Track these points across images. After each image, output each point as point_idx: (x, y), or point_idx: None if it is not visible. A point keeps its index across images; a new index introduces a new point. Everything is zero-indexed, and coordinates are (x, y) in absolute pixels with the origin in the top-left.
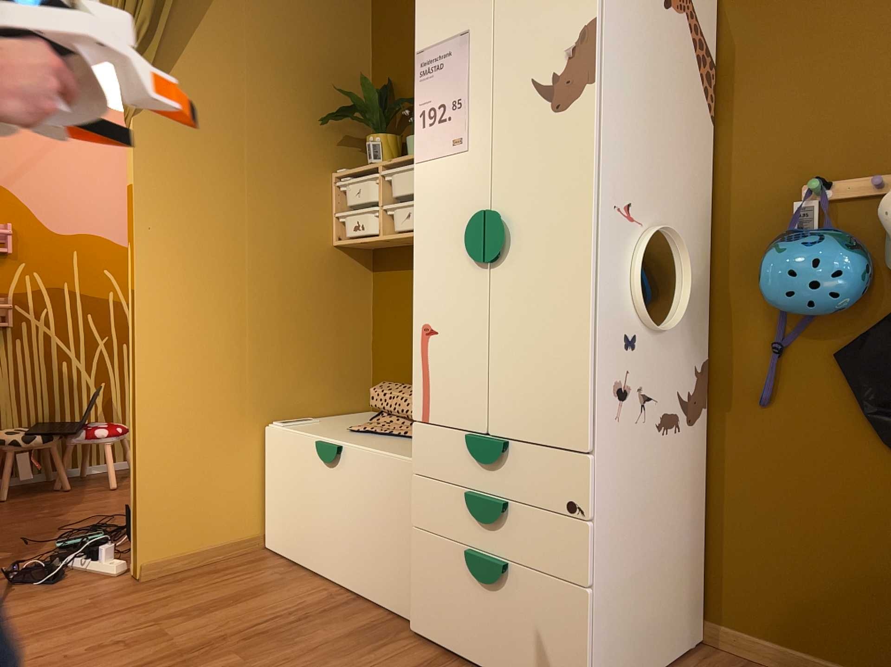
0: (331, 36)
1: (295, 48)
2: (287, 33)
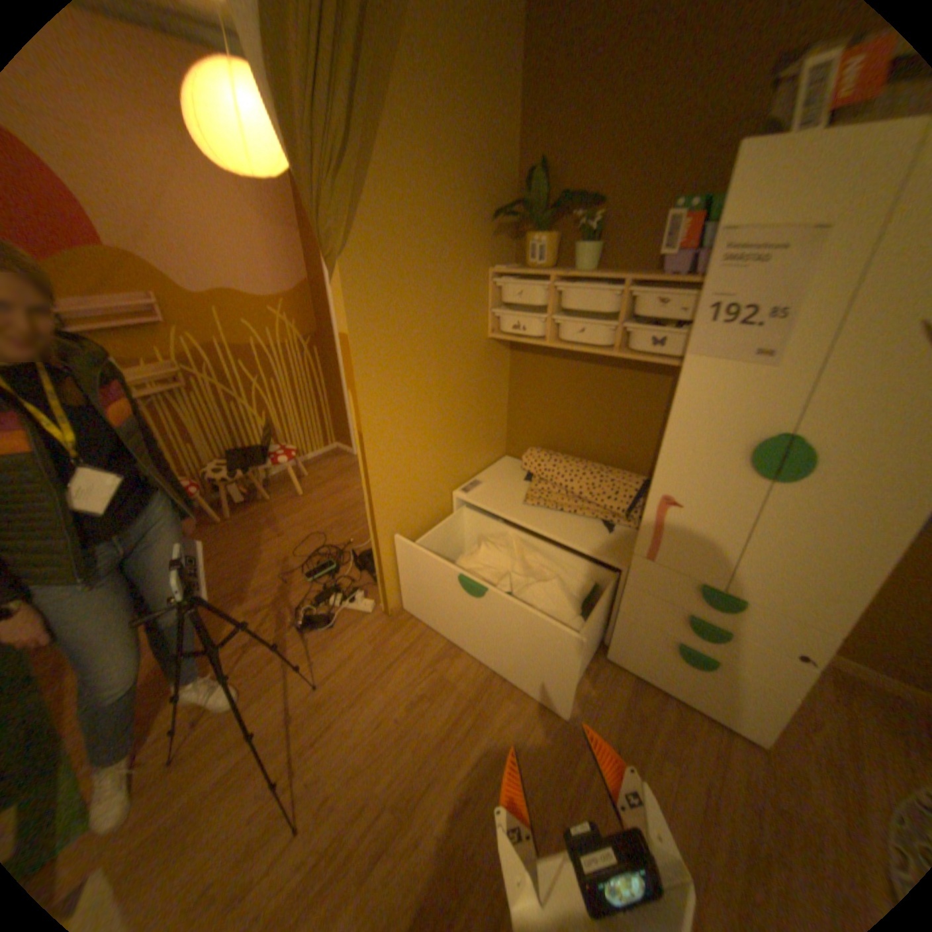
0: (489, 100)
1: (461, 125)
2: (454, 105)
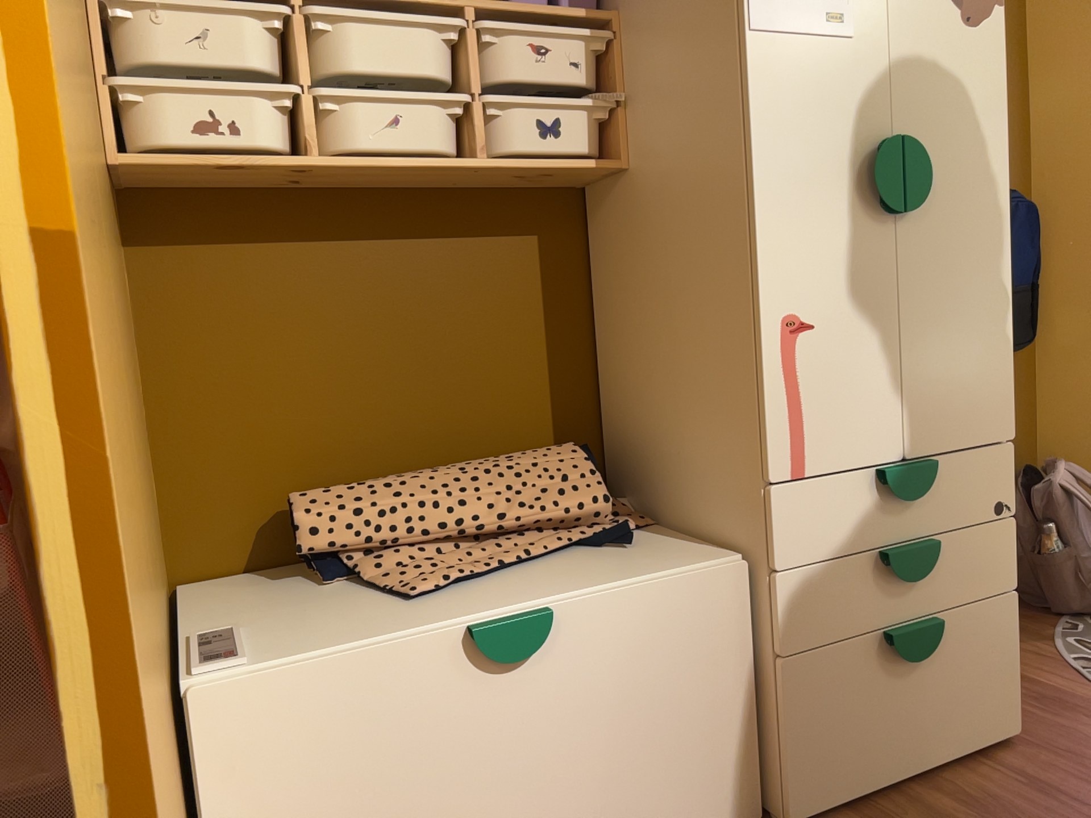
0: None
1: None
2: None
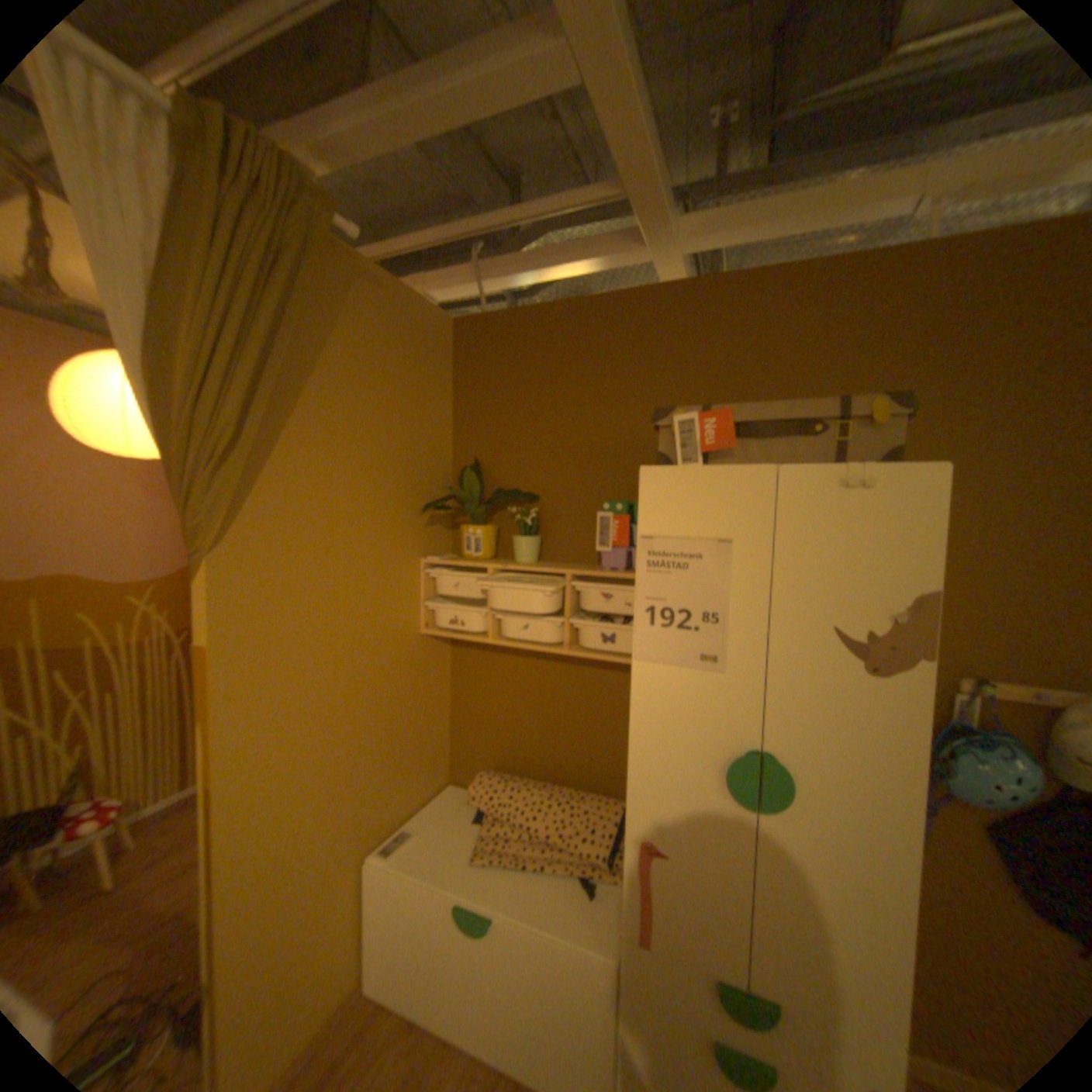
0: (420, 410)
1: (387, 429)
2: (381, 412)
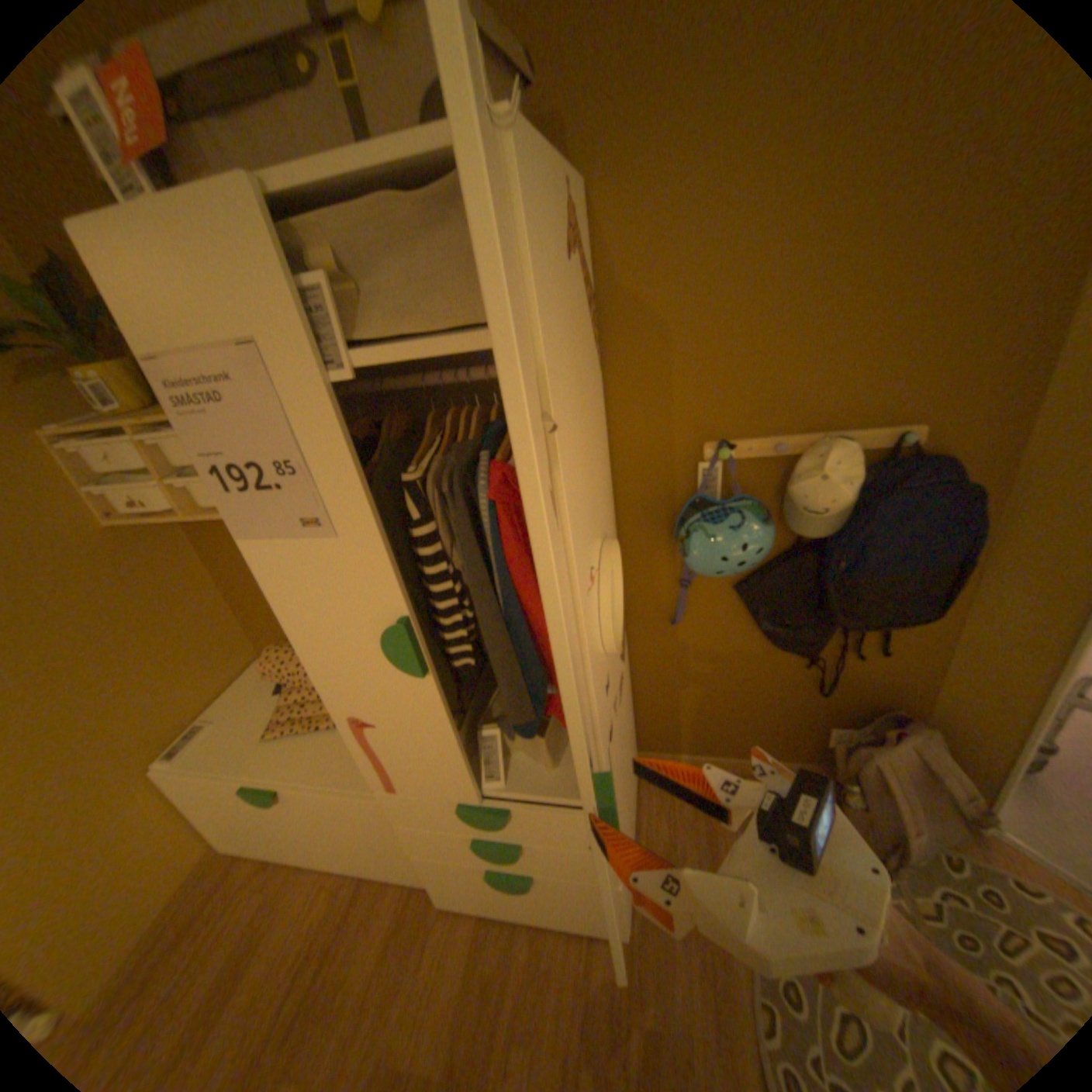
0: None
1: None
2: None
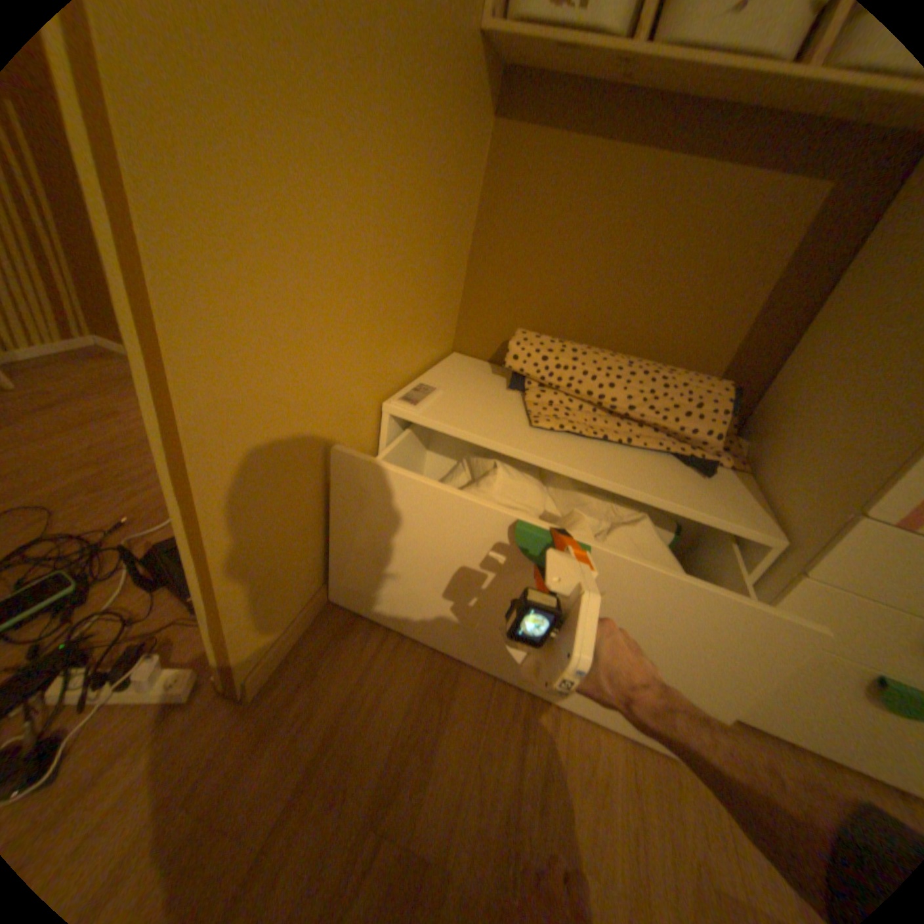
0: None
1: None
2: None
